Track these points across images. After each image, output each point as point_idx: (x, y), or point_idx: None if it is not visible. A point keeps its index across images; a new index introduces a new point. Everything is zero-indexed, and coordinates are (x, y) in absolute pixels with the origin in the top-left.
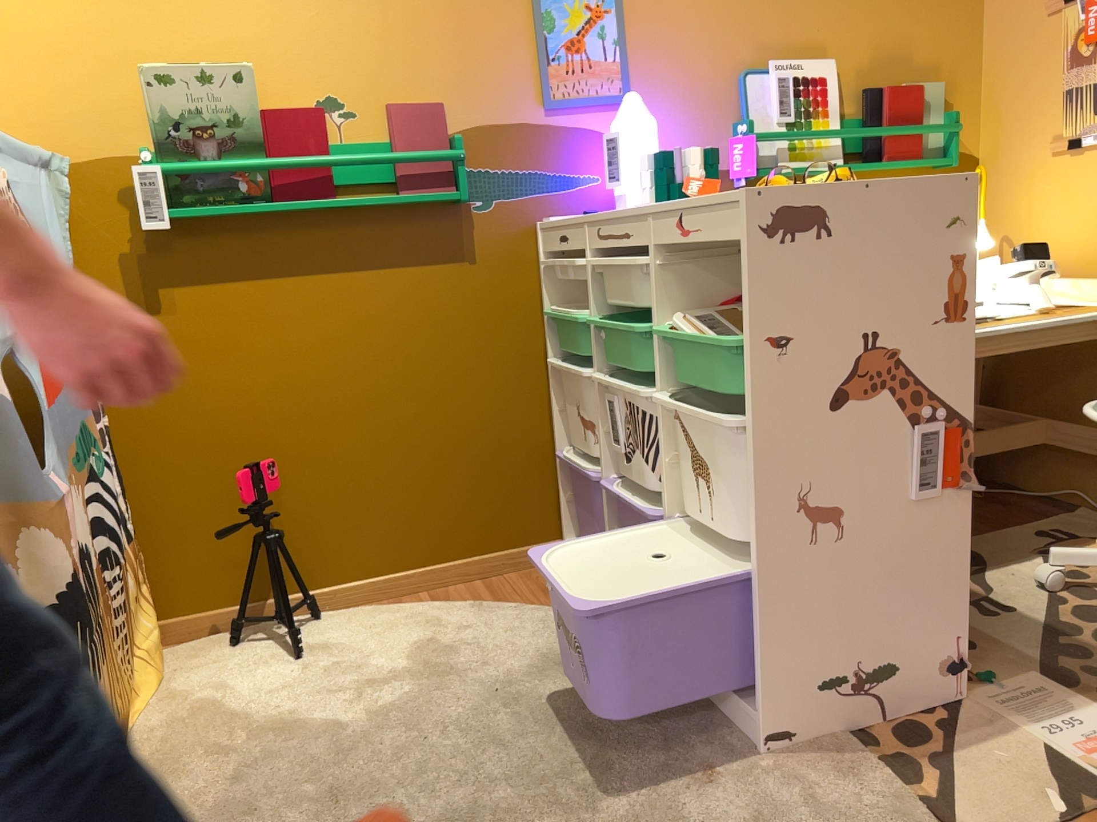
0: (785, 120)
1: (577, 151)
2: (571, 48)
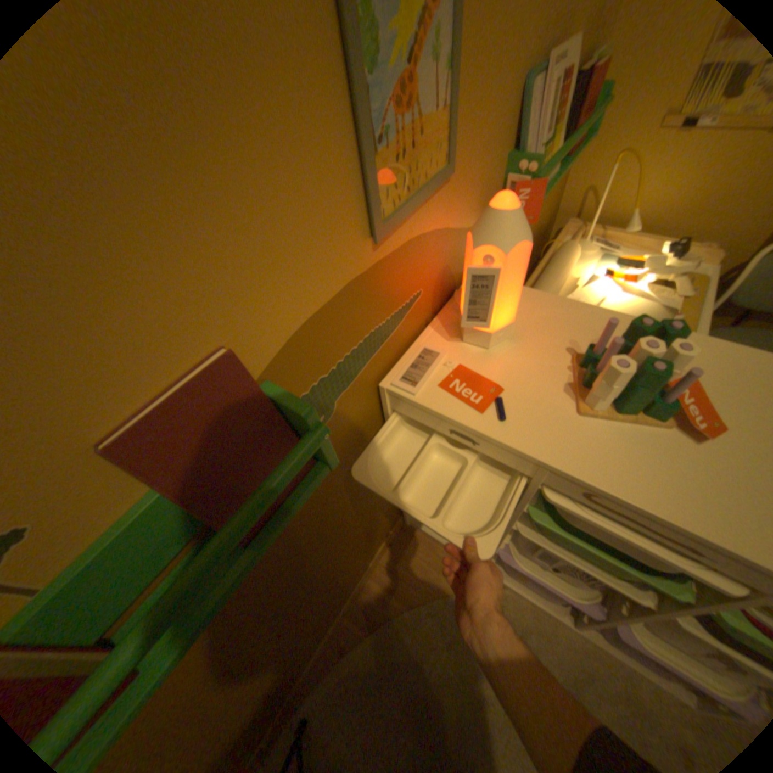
0: (549, 136)
1: (406, 275)
2: (403, 96)
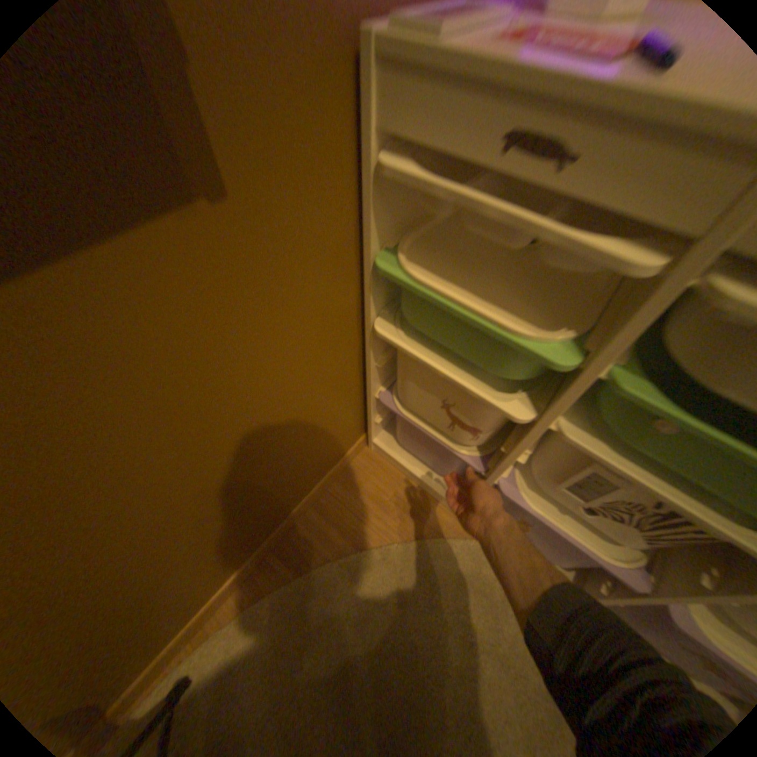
0: None
1: None
2: None
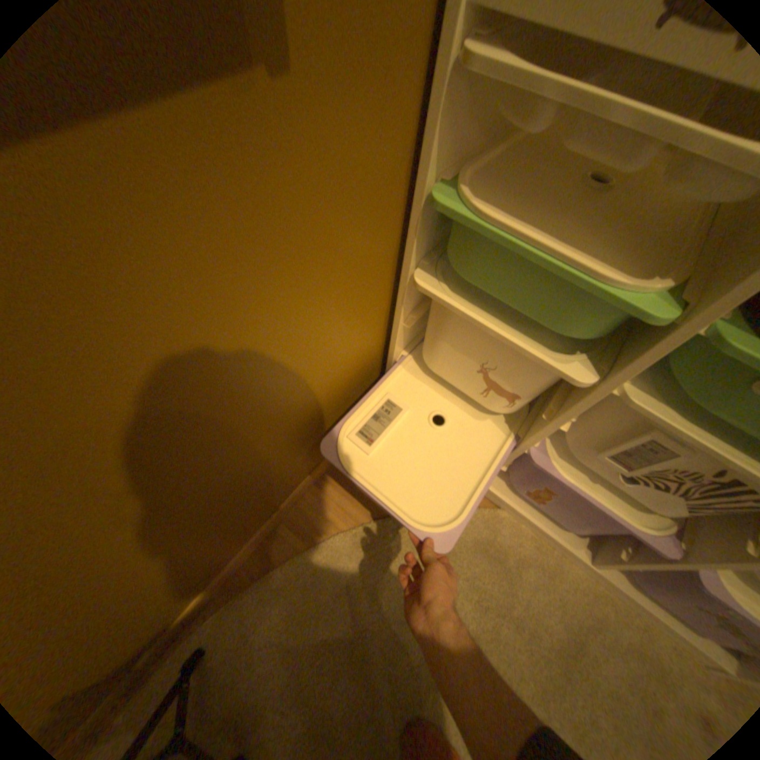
0: None
1: None
2: None
